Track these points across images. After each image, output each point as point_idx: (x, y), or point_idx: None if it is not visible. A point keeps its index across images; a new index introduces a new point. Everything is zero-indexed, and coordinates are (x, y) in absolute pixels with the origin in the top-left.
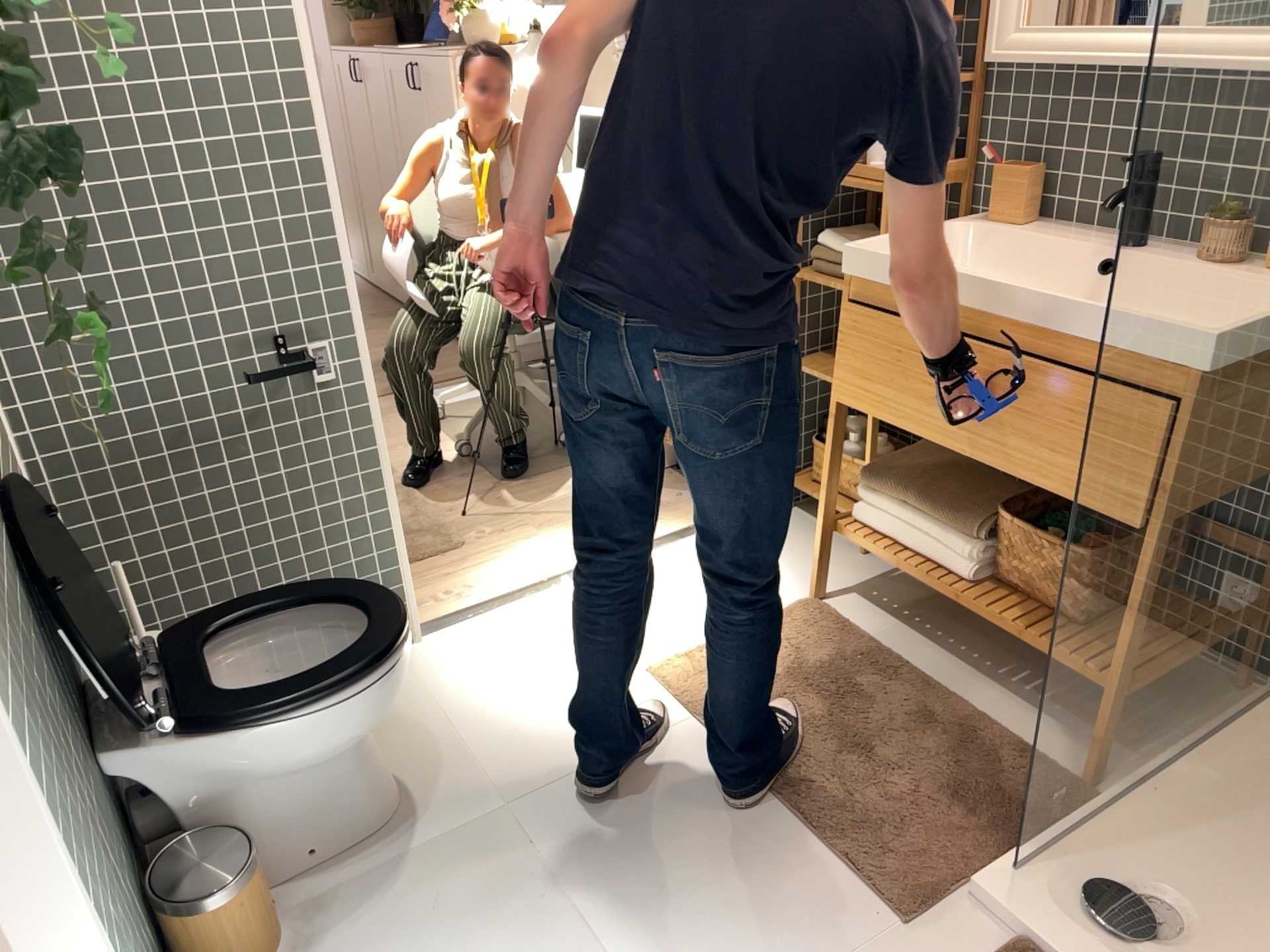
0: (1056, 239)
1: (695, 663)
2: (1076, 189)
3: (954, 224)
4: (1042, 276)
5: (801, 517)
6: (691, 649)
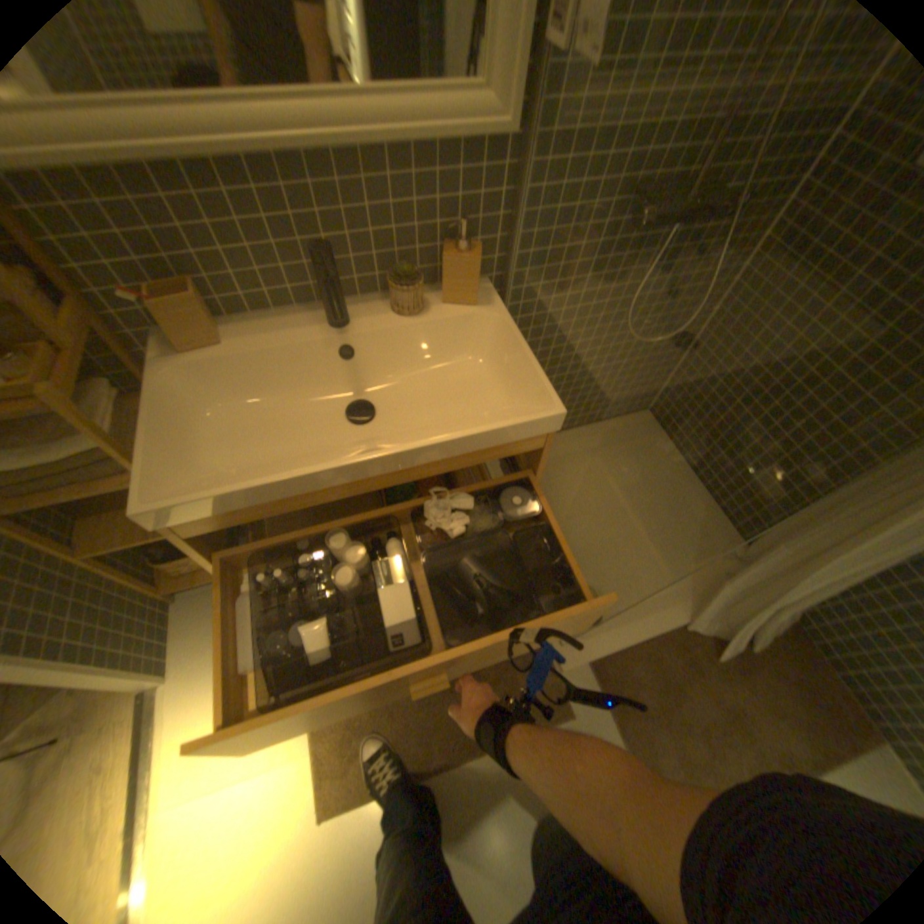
0: (261, 334)
1: (323, 770)
2: (230, 277)
3: (145, 369)
4: (285, 373)
5: (187, 596)
6: (306, 768)
